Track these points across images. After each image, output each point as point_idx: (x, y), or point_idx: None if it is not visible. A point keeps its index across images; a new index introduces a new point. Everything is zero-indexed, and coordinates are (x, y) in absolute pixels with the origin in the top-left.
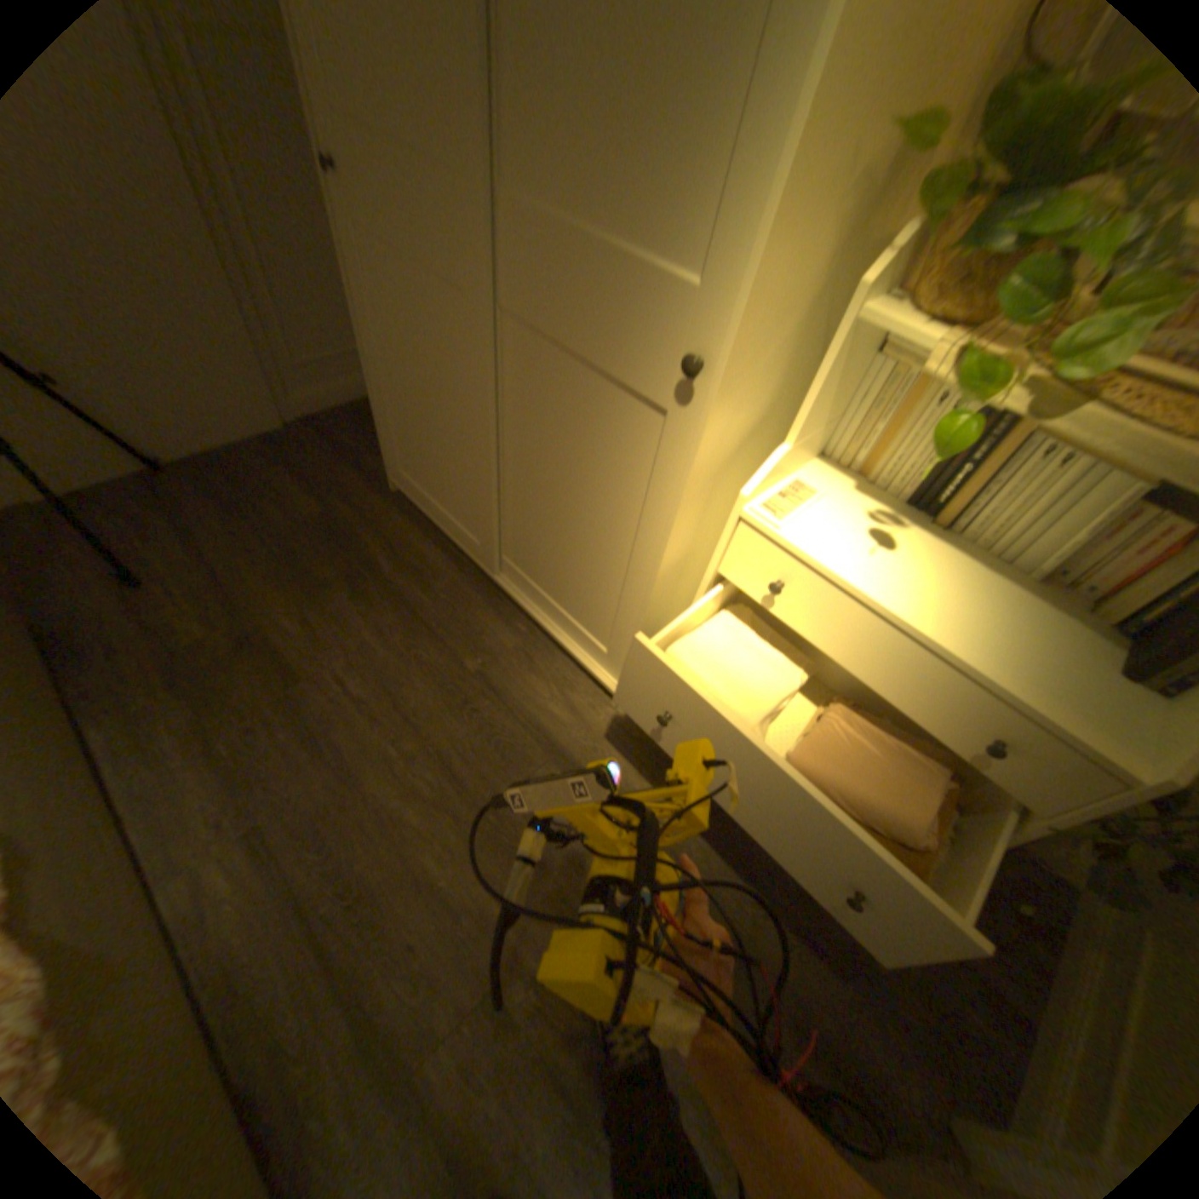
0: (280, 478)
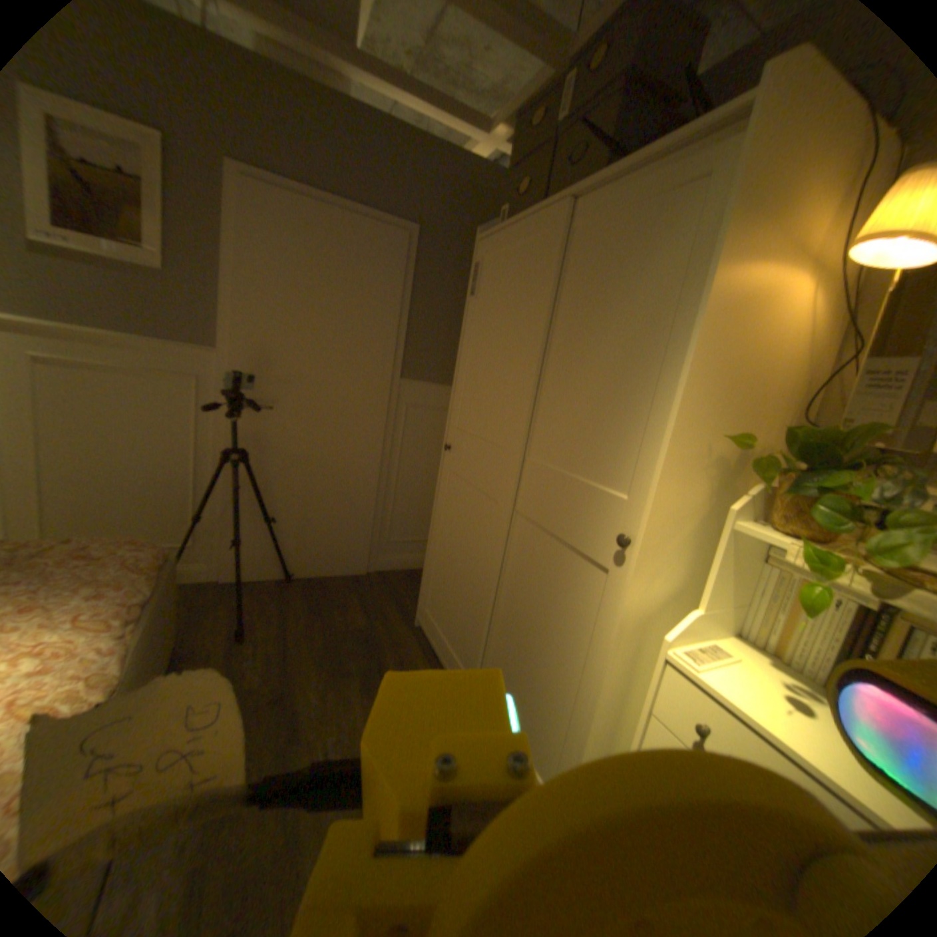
0: (352, 602)
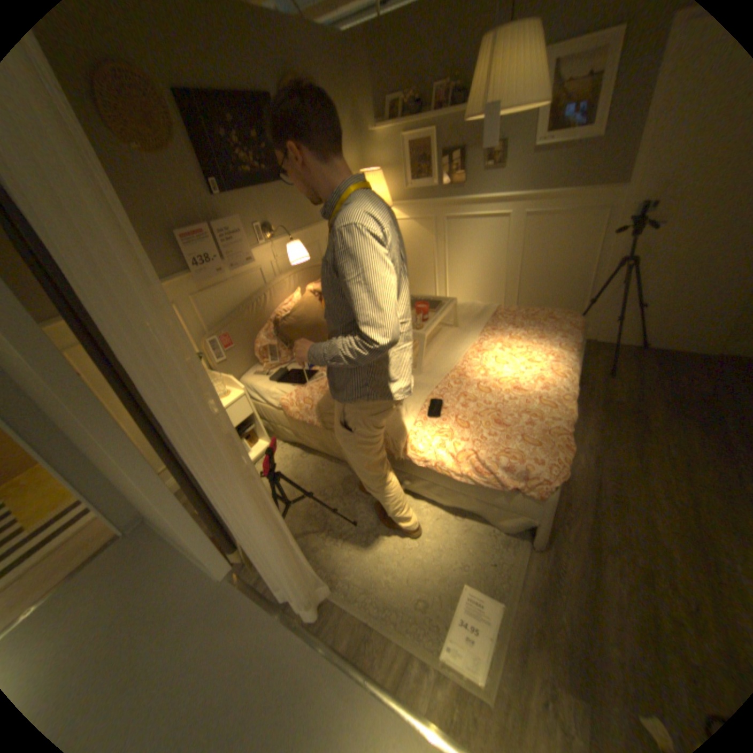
0: (701, 373)
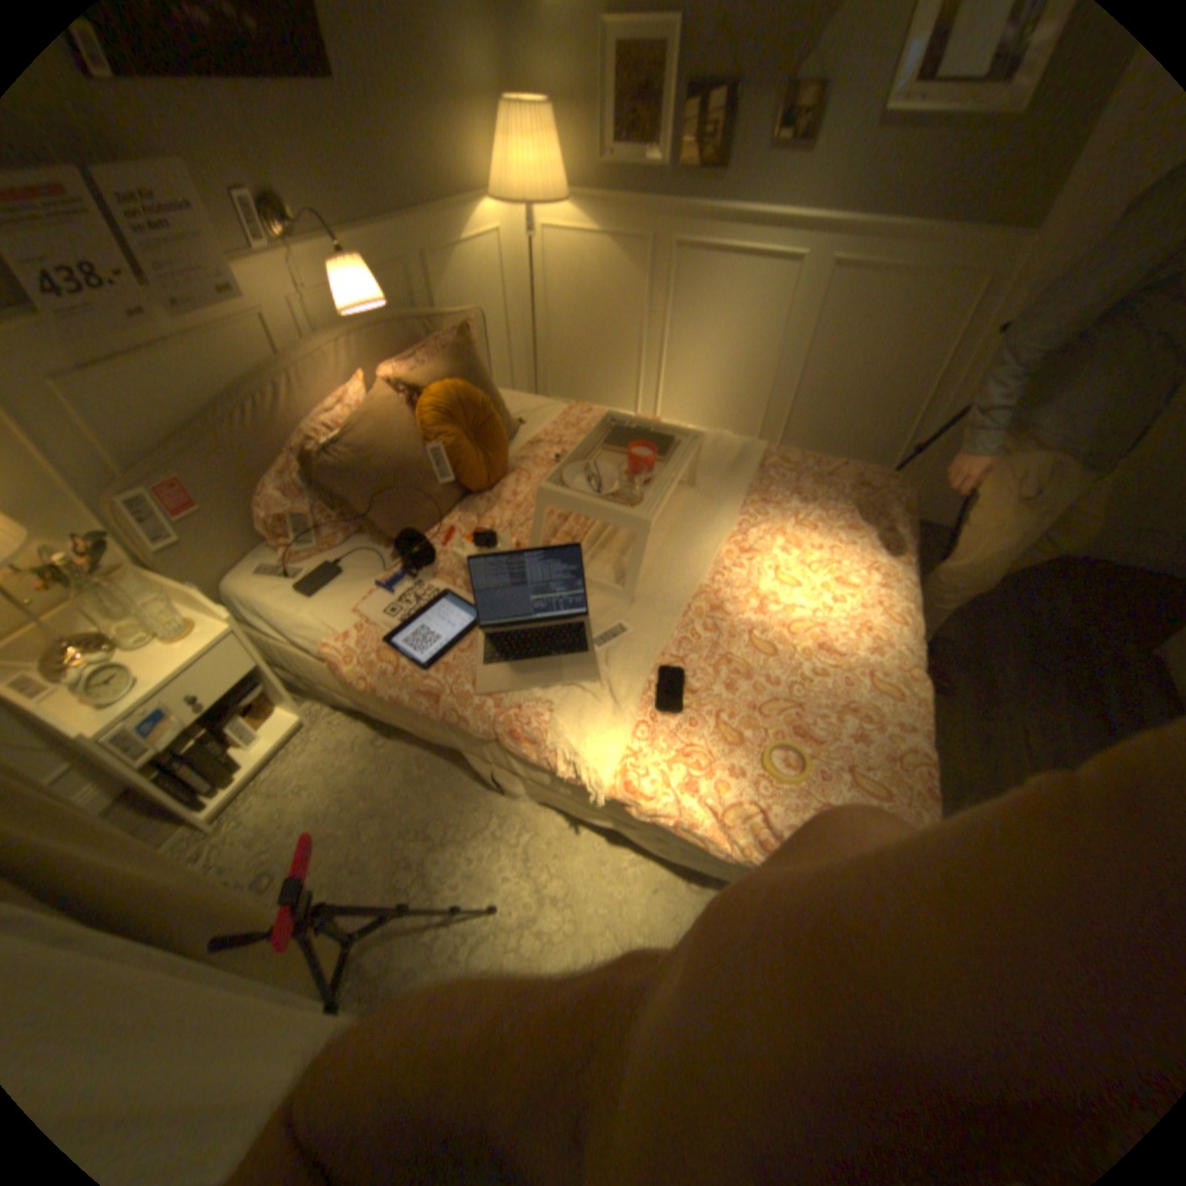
0: (1063, 590)
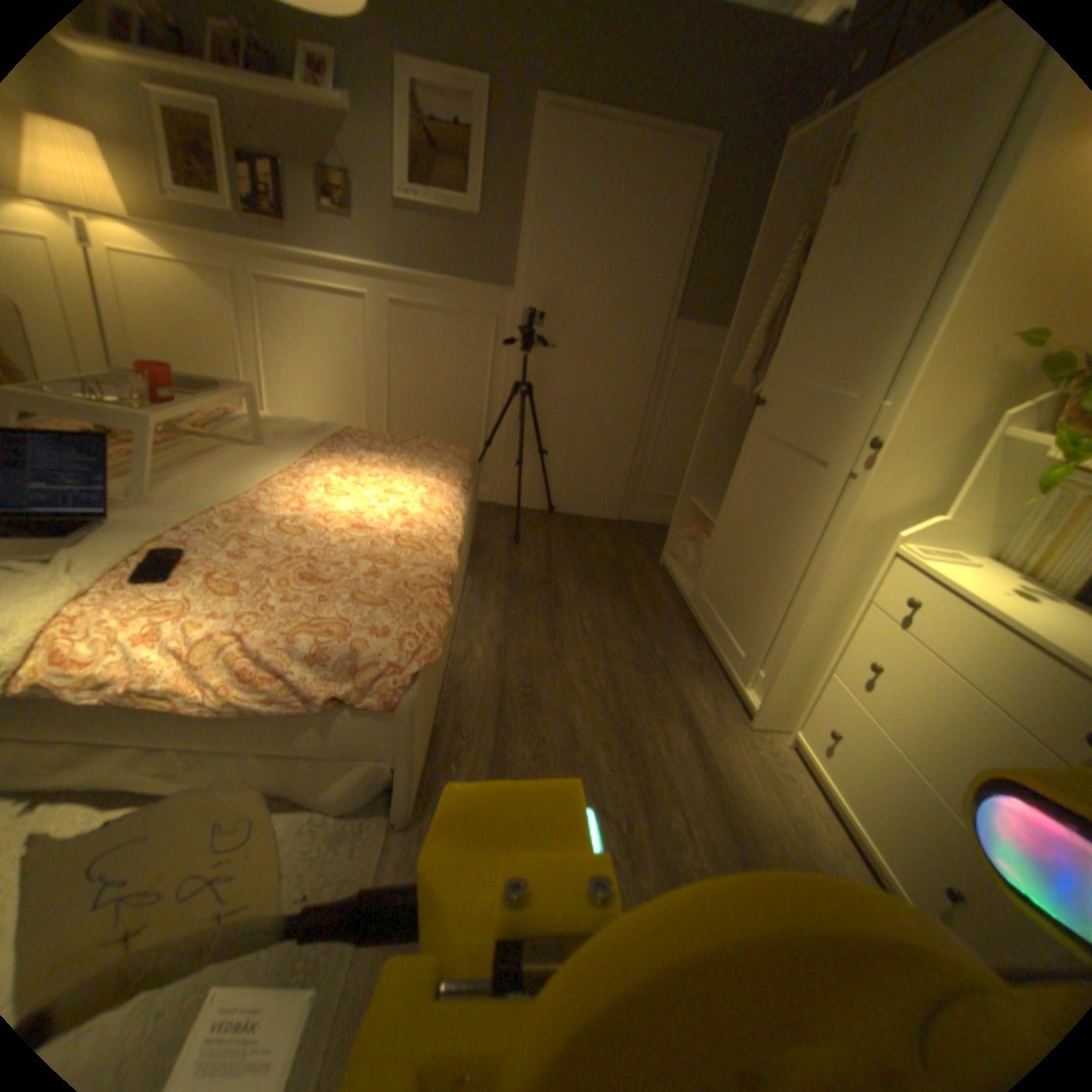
0: (603, 537)
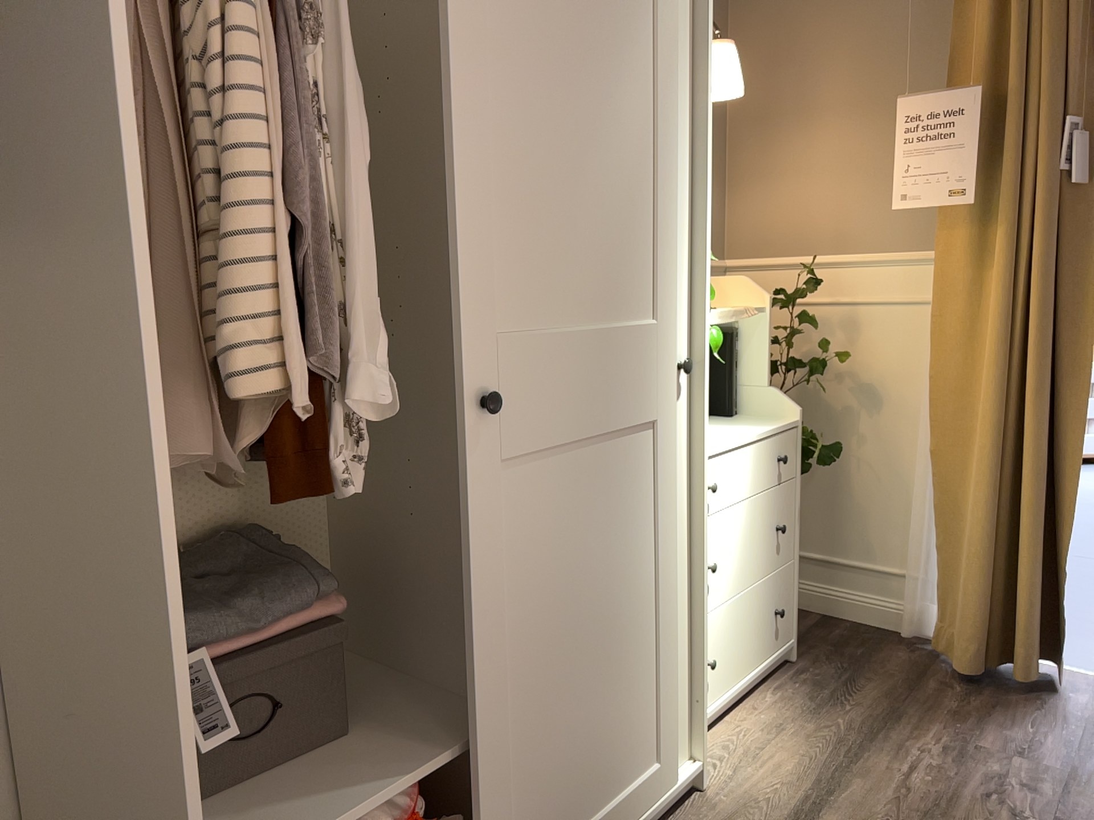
0: None
